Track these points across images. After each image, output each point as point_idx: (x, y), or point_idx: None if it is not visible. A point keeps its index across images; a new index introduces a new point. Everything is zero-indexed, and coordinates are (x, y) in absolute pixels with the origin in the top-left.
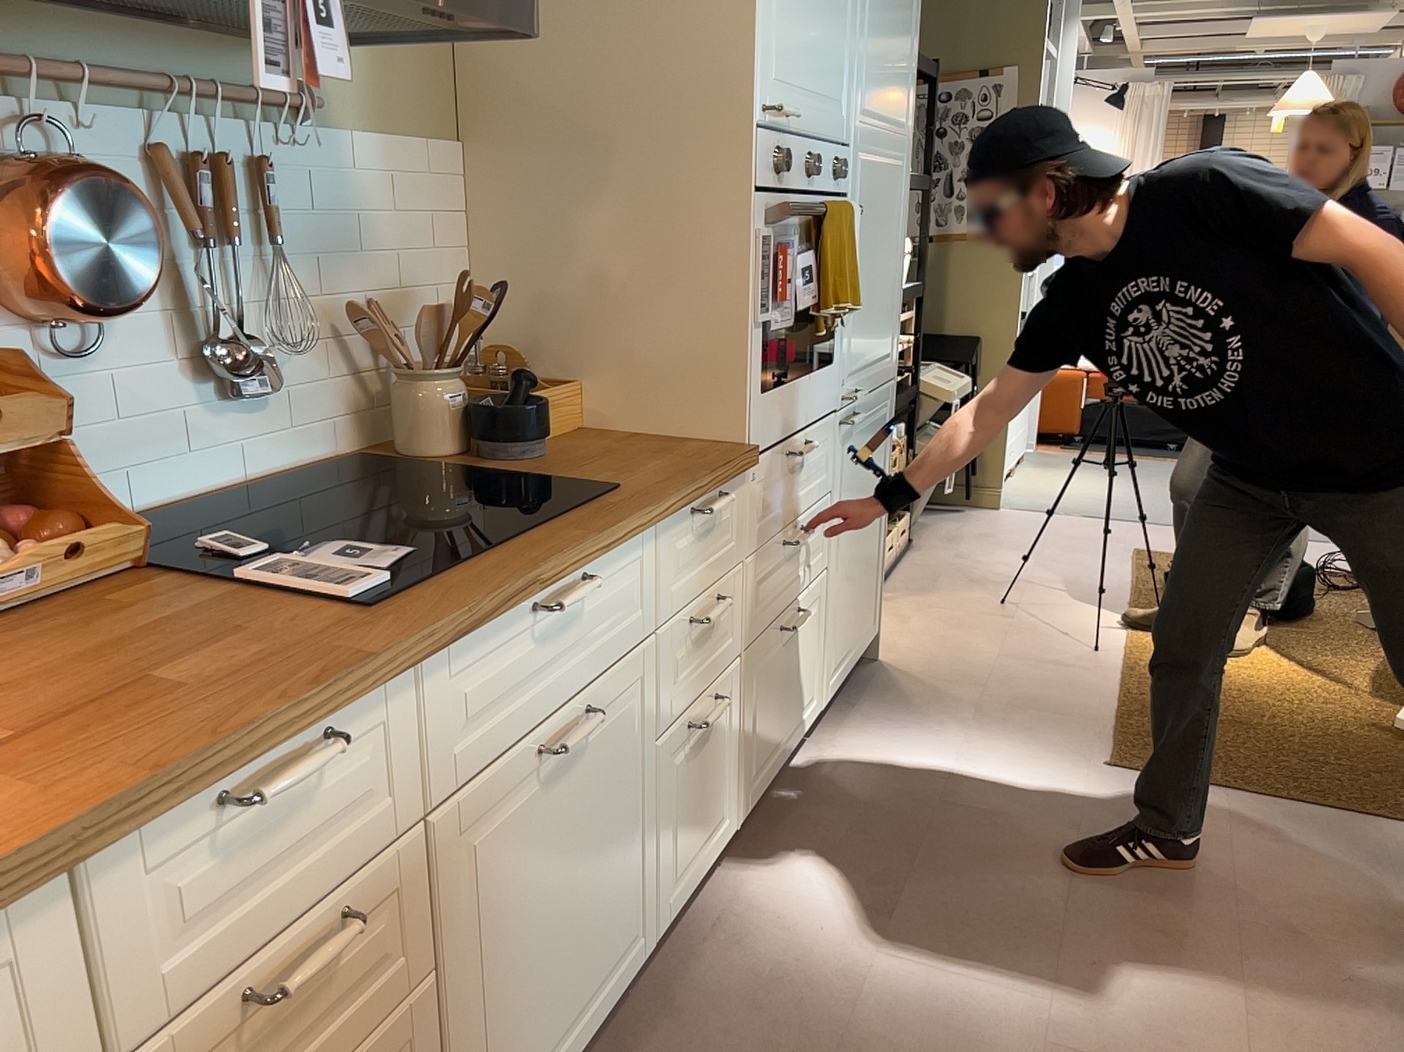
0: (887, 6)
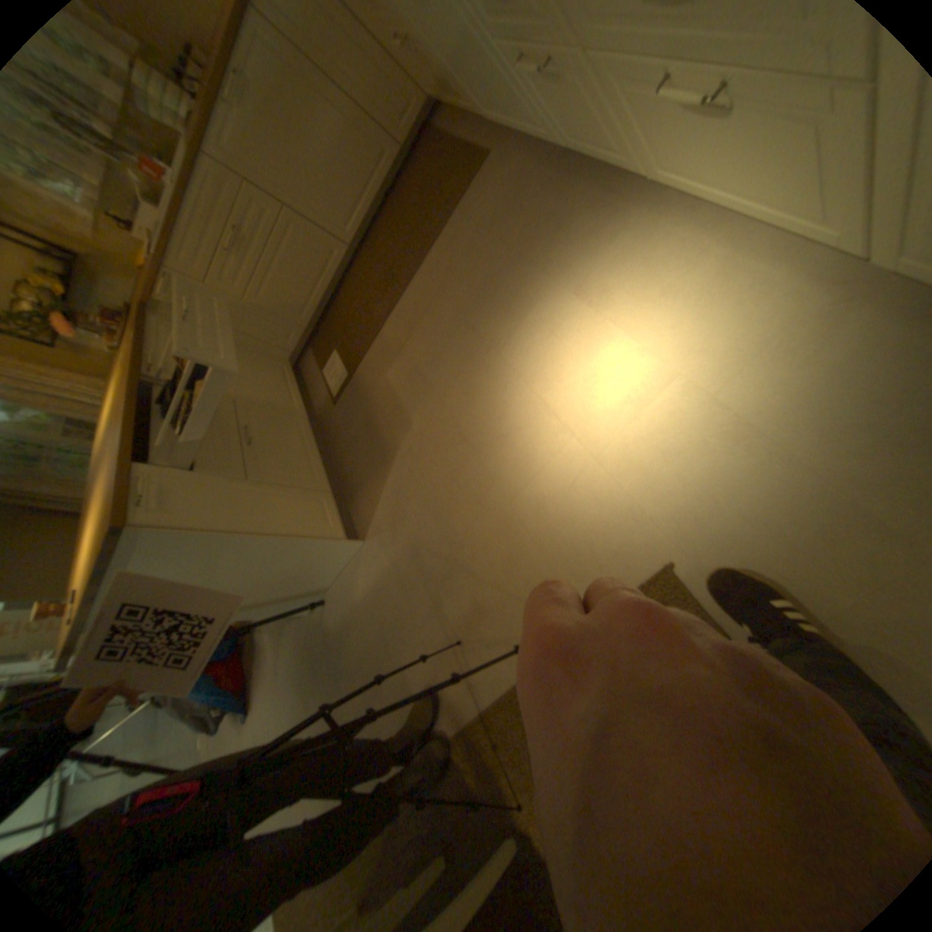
0: None
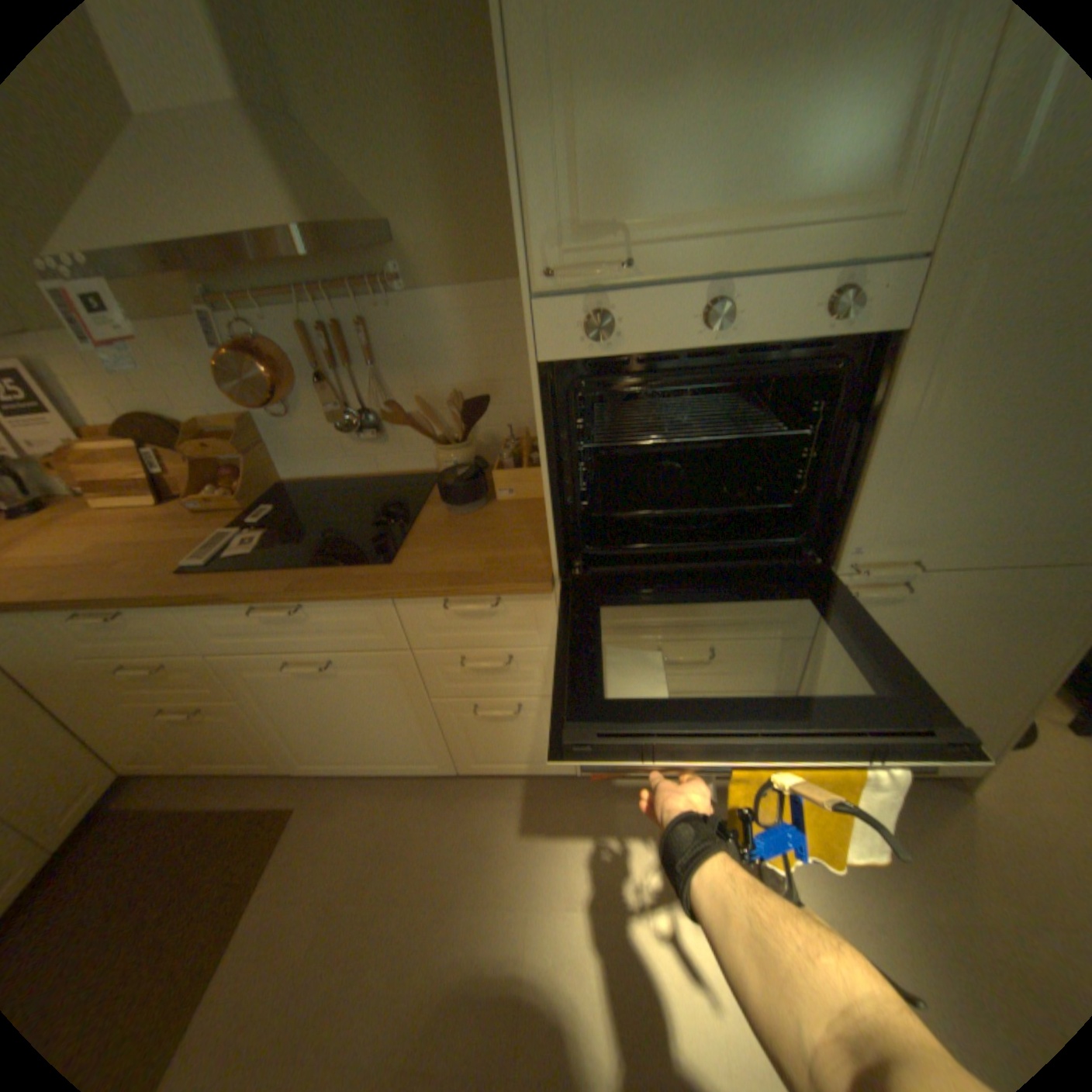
0: None
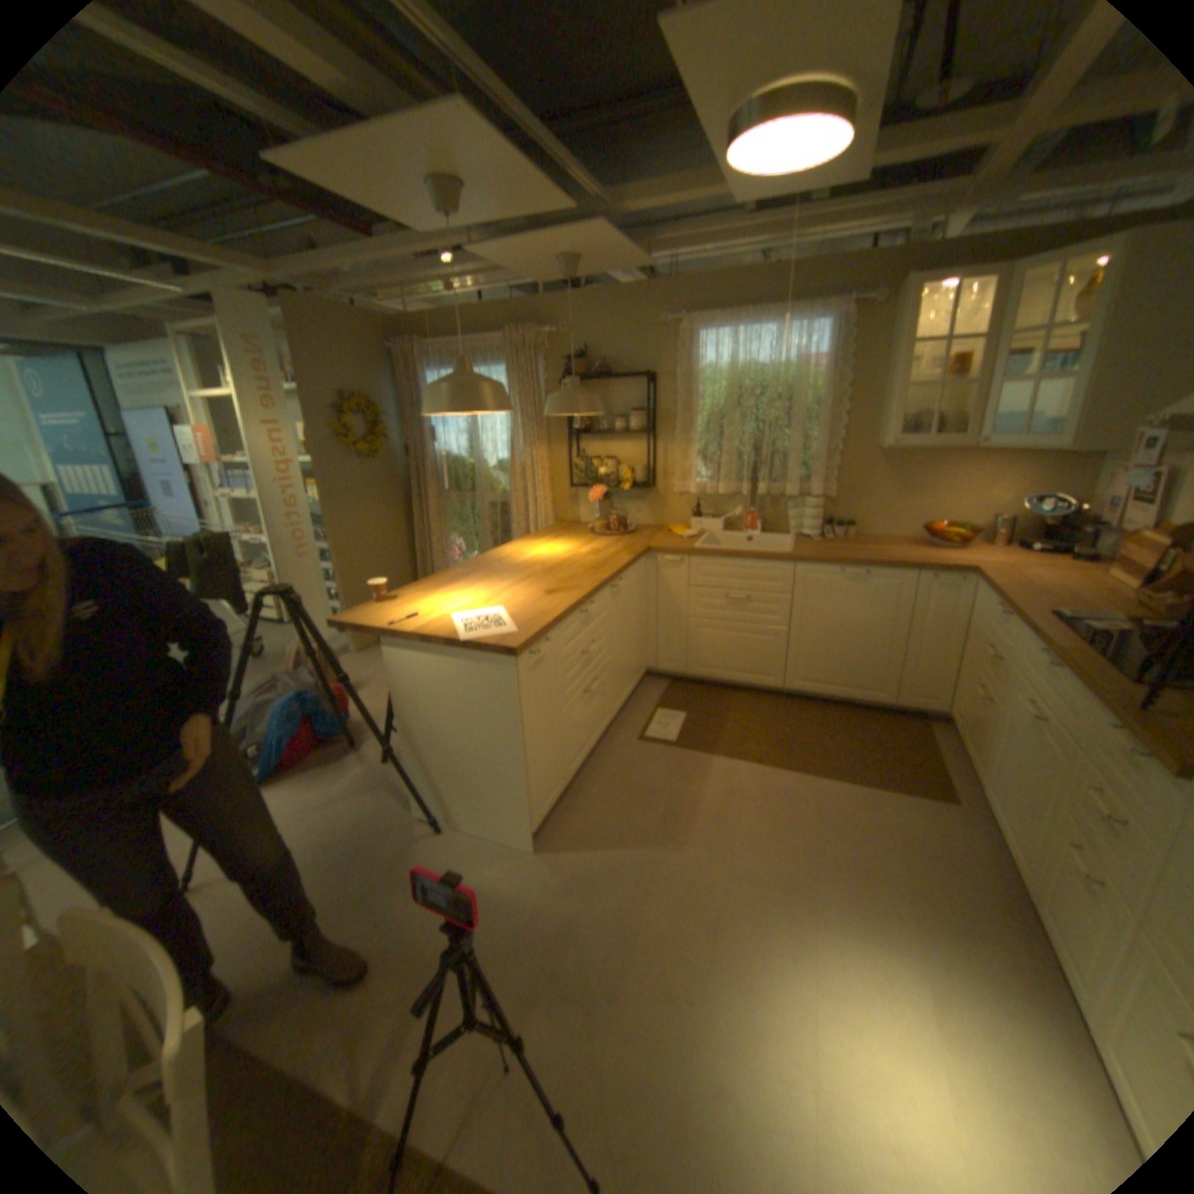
0: None
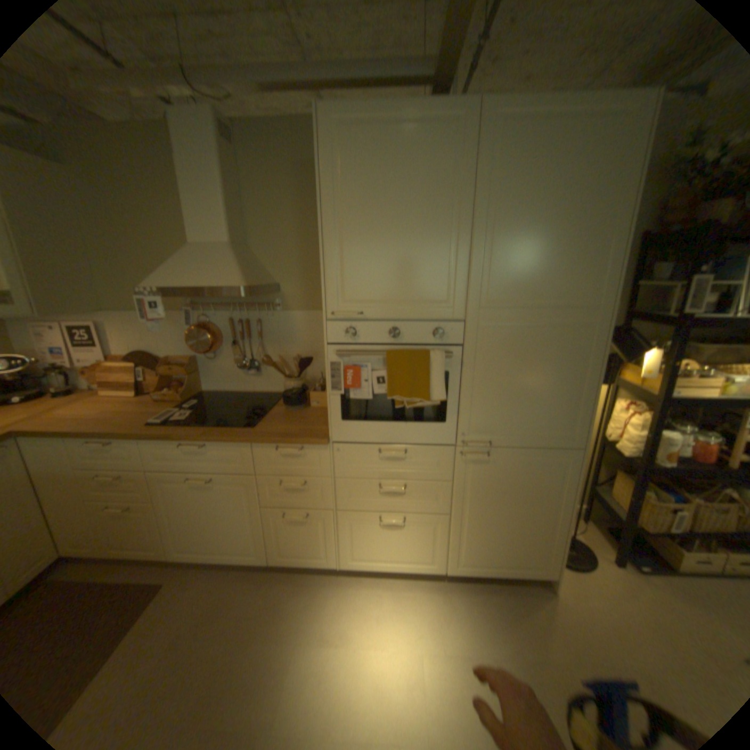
0: (531, 236)
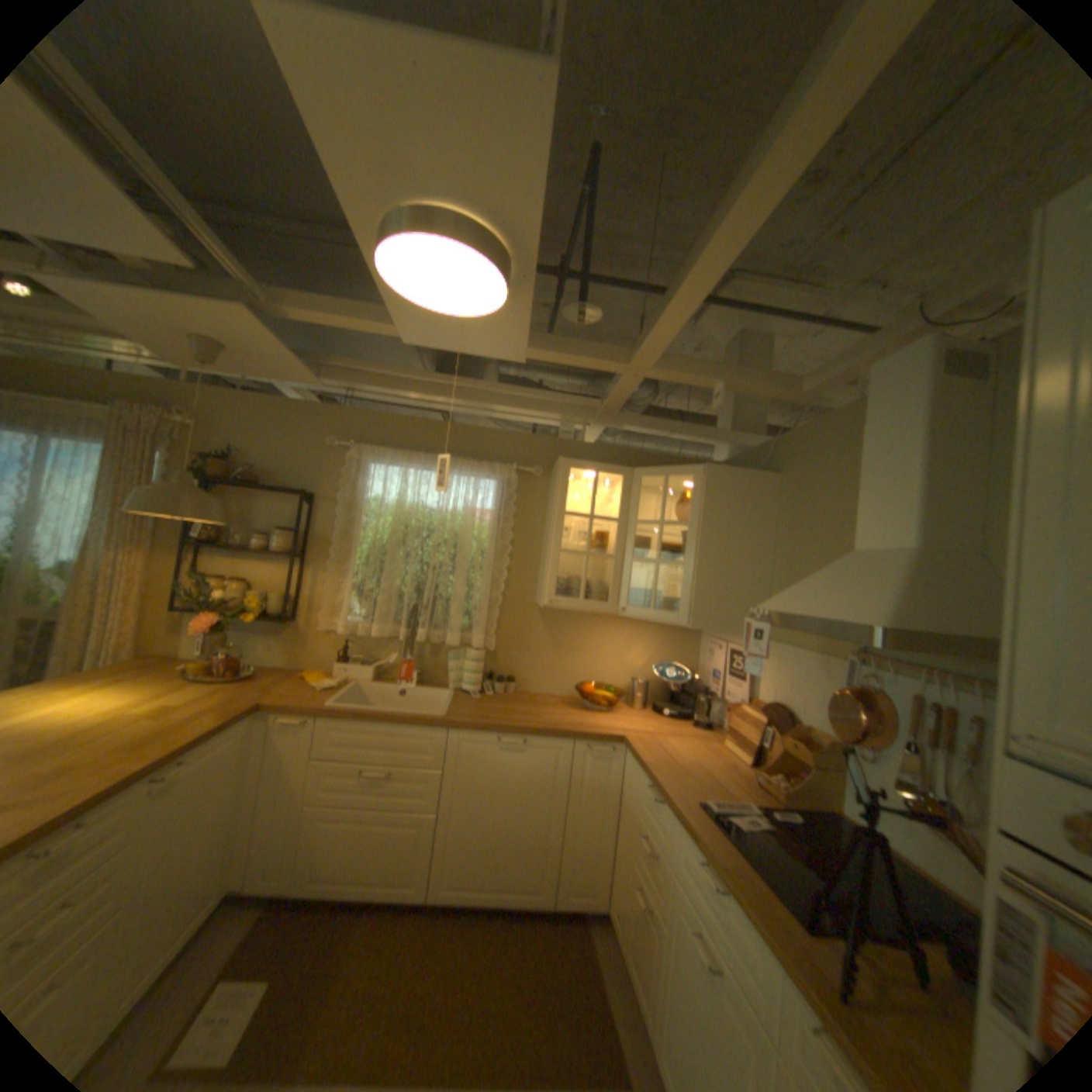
0: None
